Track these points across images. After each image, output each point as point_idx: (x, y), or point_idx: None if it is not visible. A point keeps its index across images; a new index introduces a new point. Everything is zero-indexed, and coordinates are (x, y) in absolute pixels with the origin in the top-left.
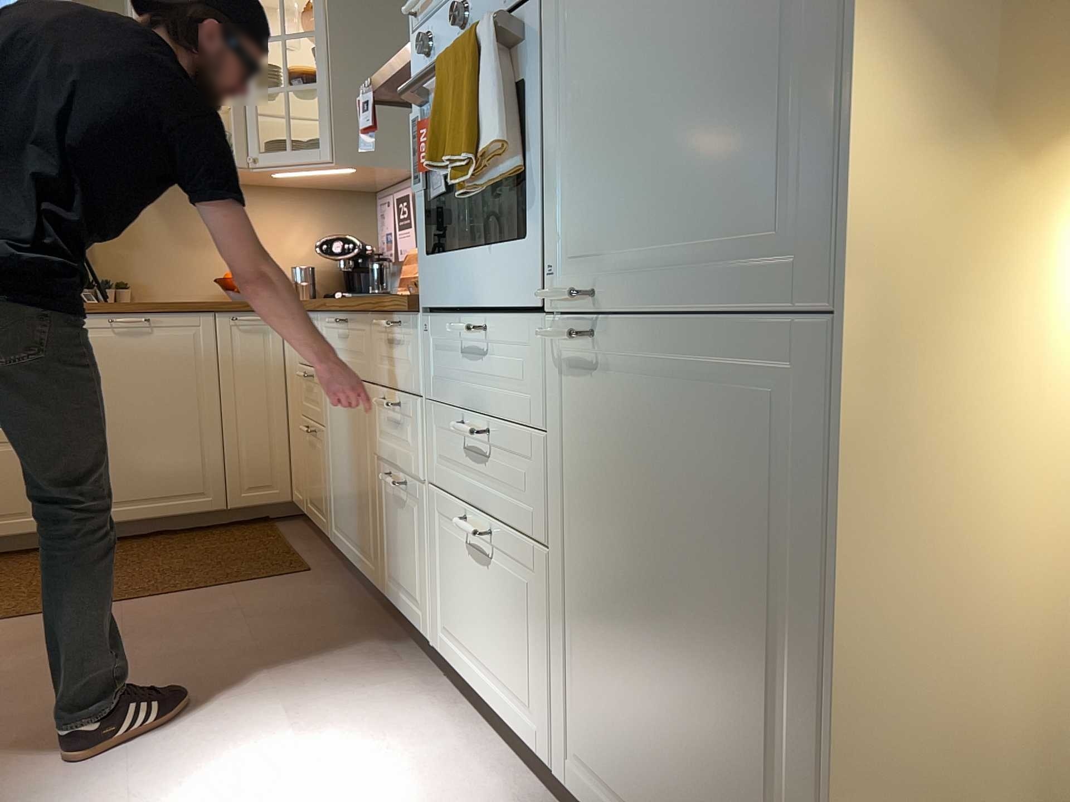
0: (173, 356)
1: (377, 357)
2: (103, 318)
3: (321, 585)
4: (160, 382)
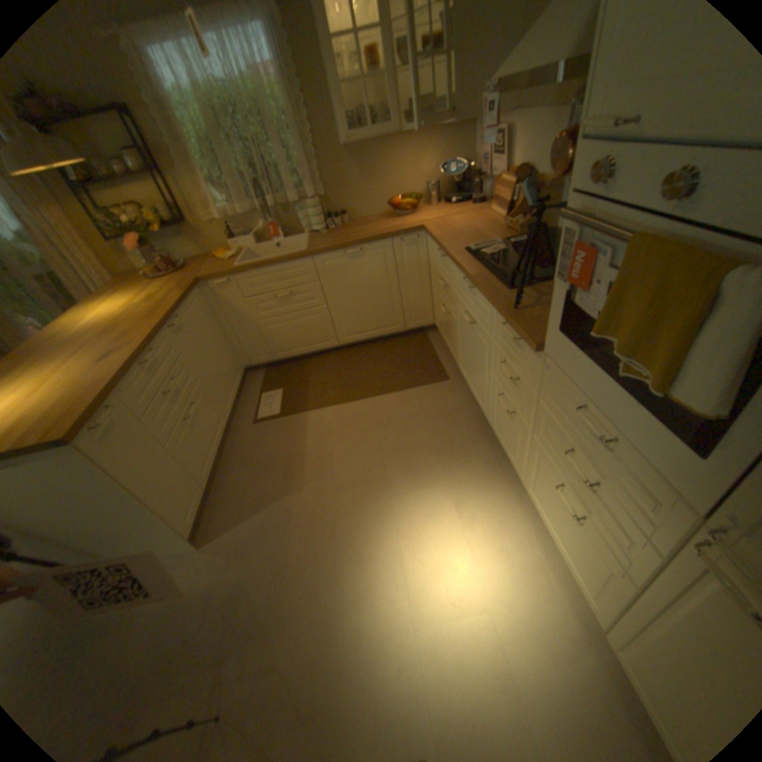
0: (375, 265)
1: (498, 332)
2: (340, 251)
3: (454, 392)
4: (370, 279)
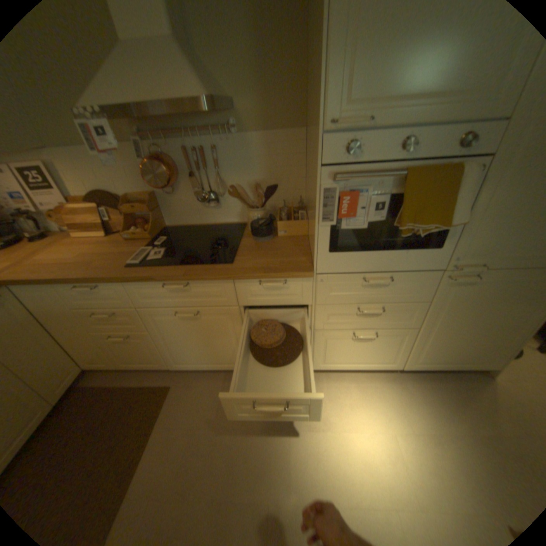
0: None
1: (246, 294)
2: None
3: (189, 387)
4: None
